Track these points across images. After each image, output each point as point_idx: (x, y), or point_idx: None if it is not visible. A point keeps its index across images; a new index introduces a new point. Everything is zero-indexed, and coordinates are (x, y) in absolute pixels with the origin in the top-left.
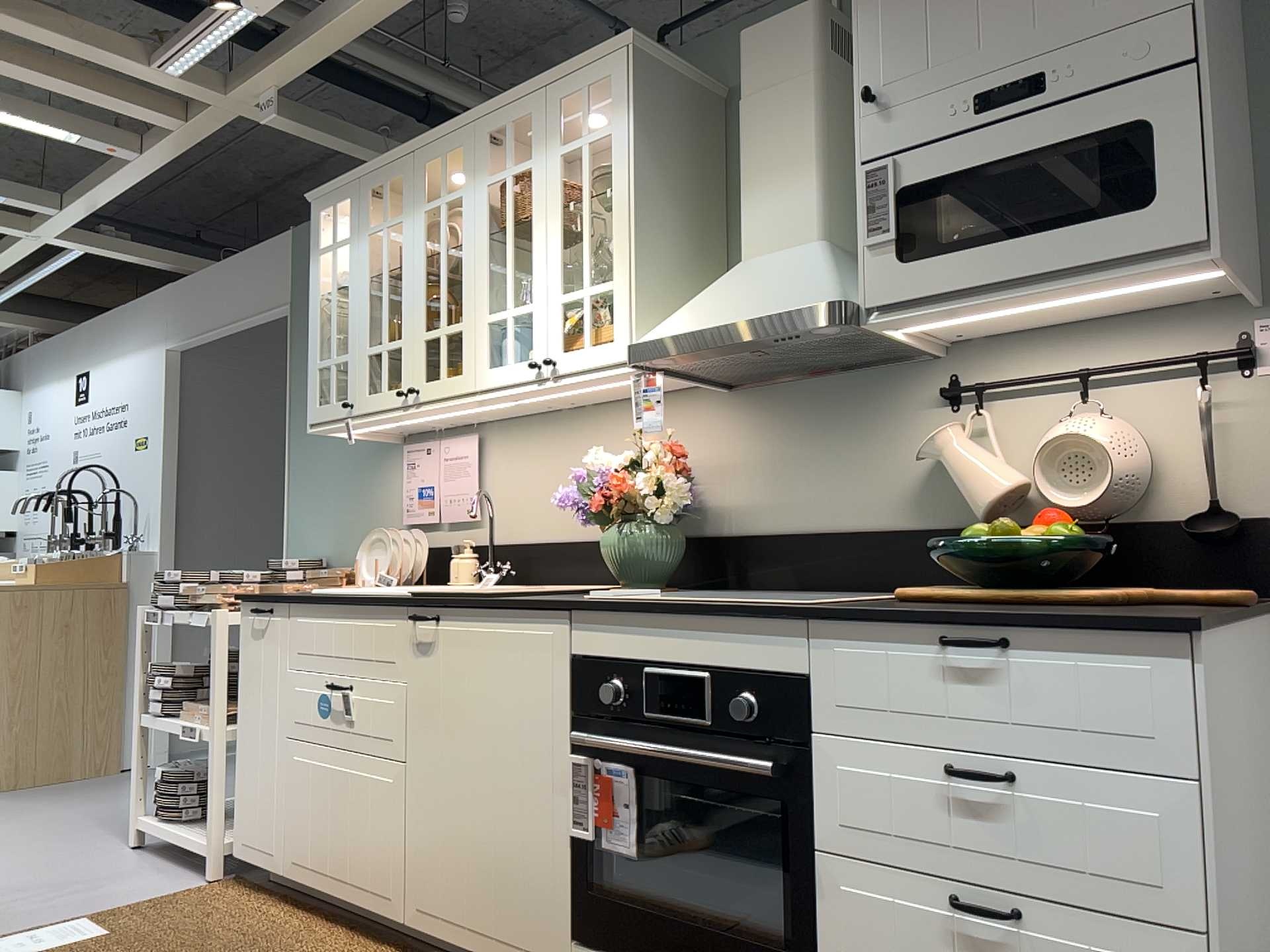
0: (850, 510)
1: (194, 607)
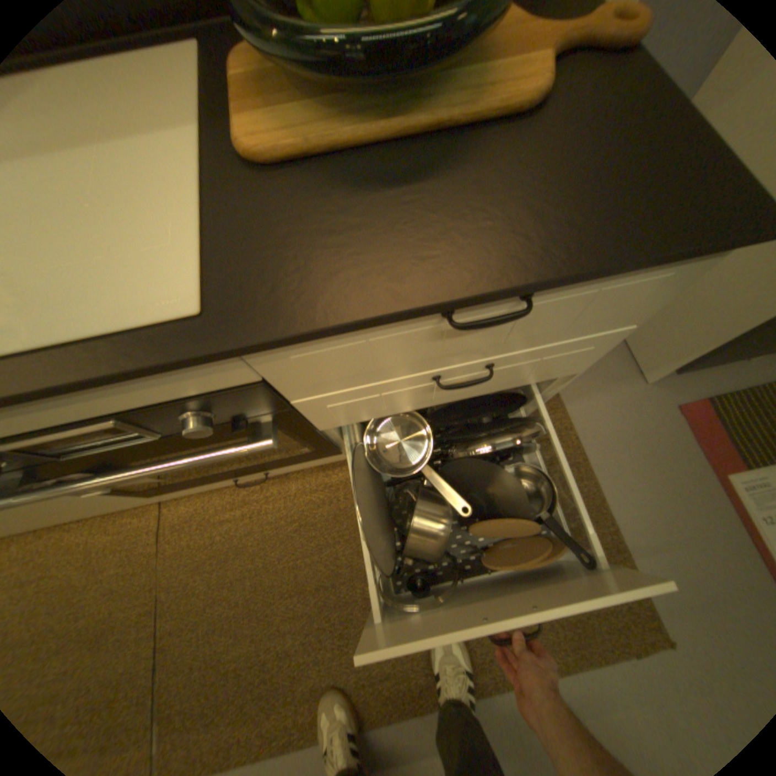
0: None
1: None
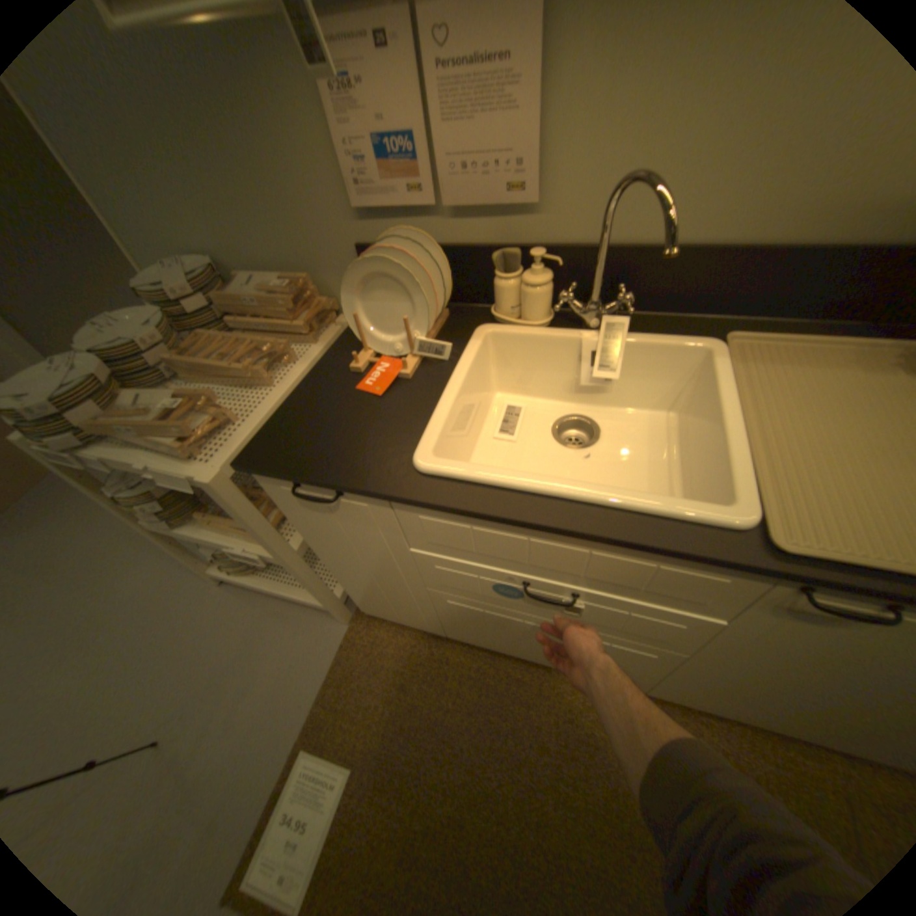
0: None
1: (124, 440)
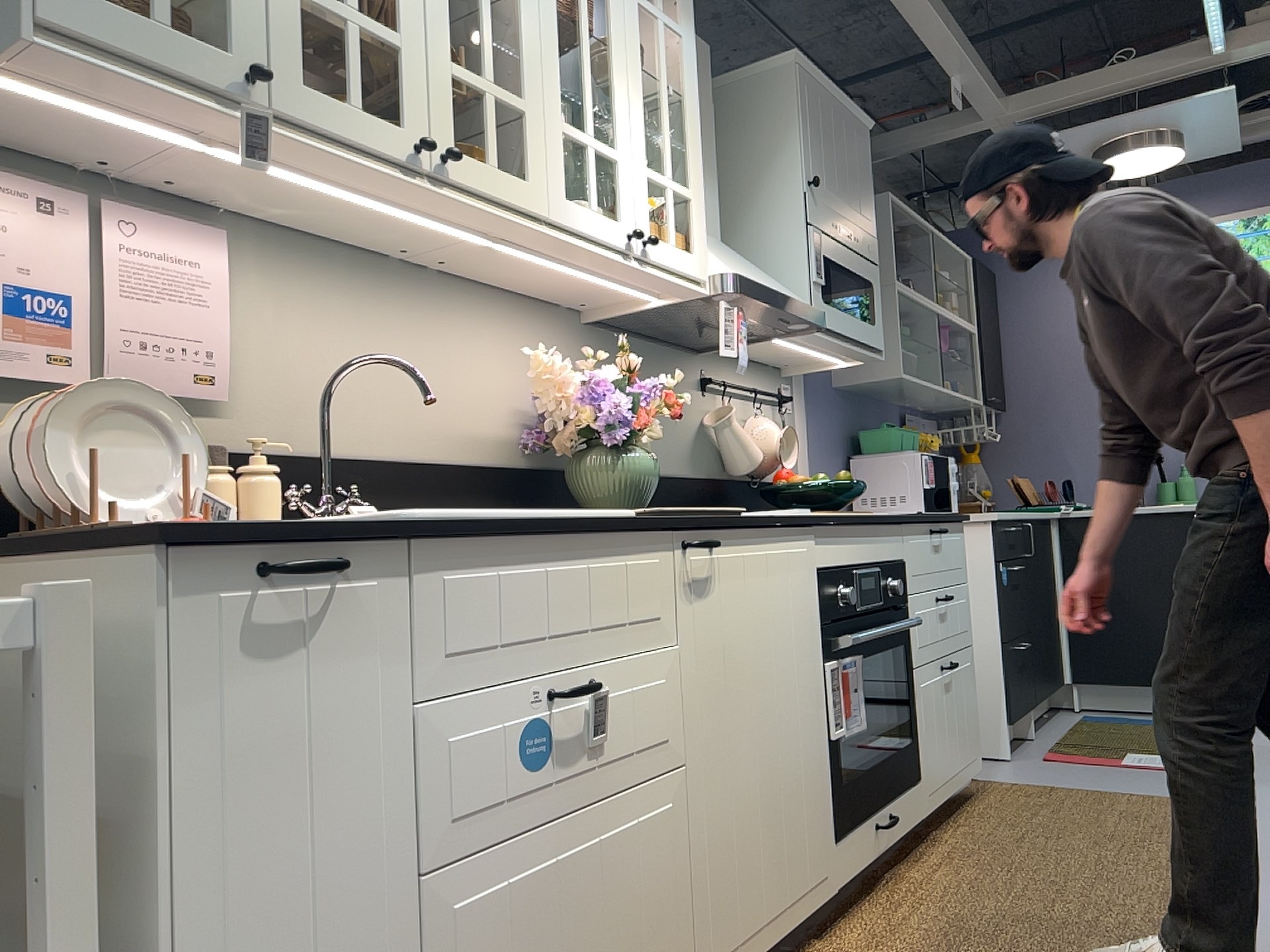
0: (664, 458)
1: None
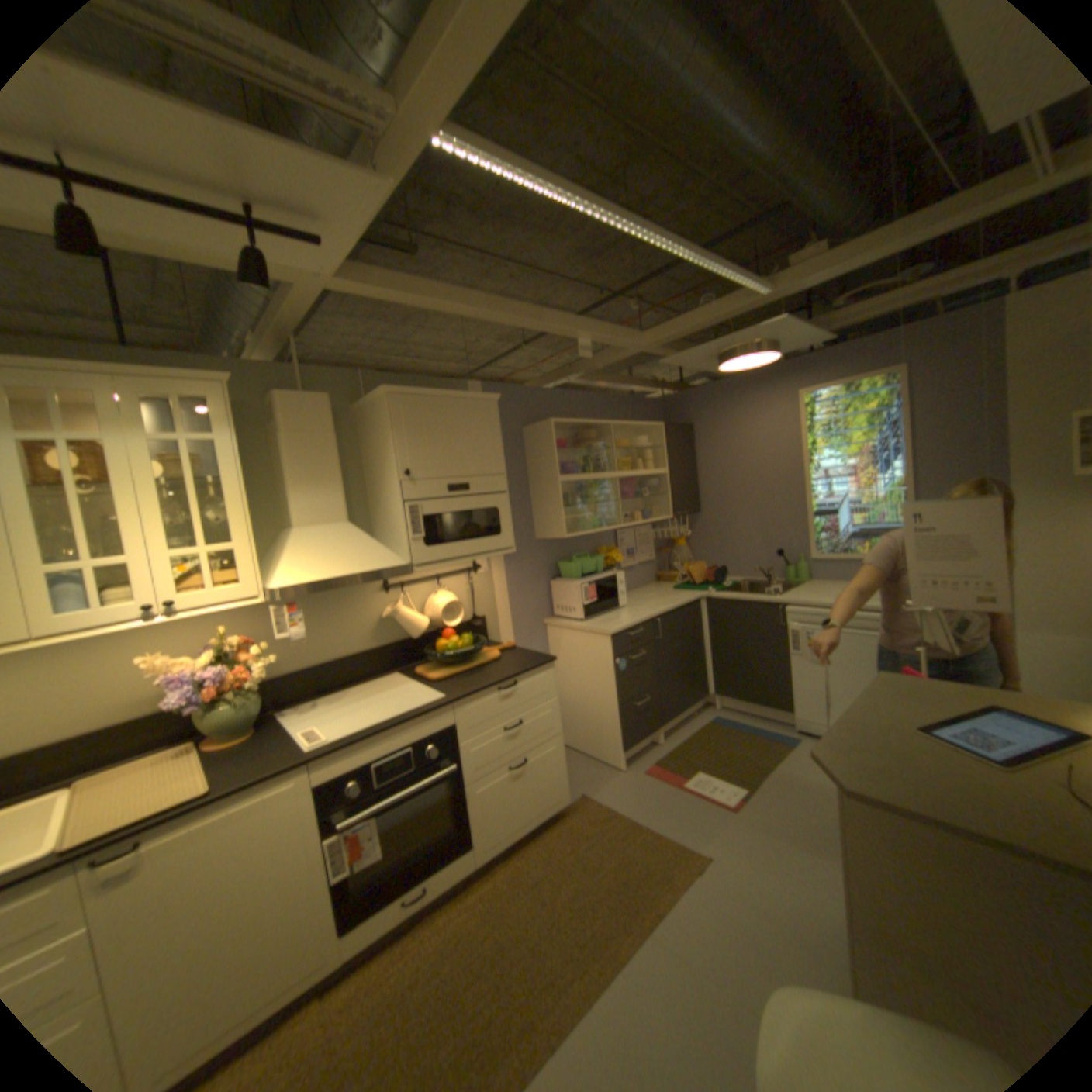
0: (342, 647)
1: None
